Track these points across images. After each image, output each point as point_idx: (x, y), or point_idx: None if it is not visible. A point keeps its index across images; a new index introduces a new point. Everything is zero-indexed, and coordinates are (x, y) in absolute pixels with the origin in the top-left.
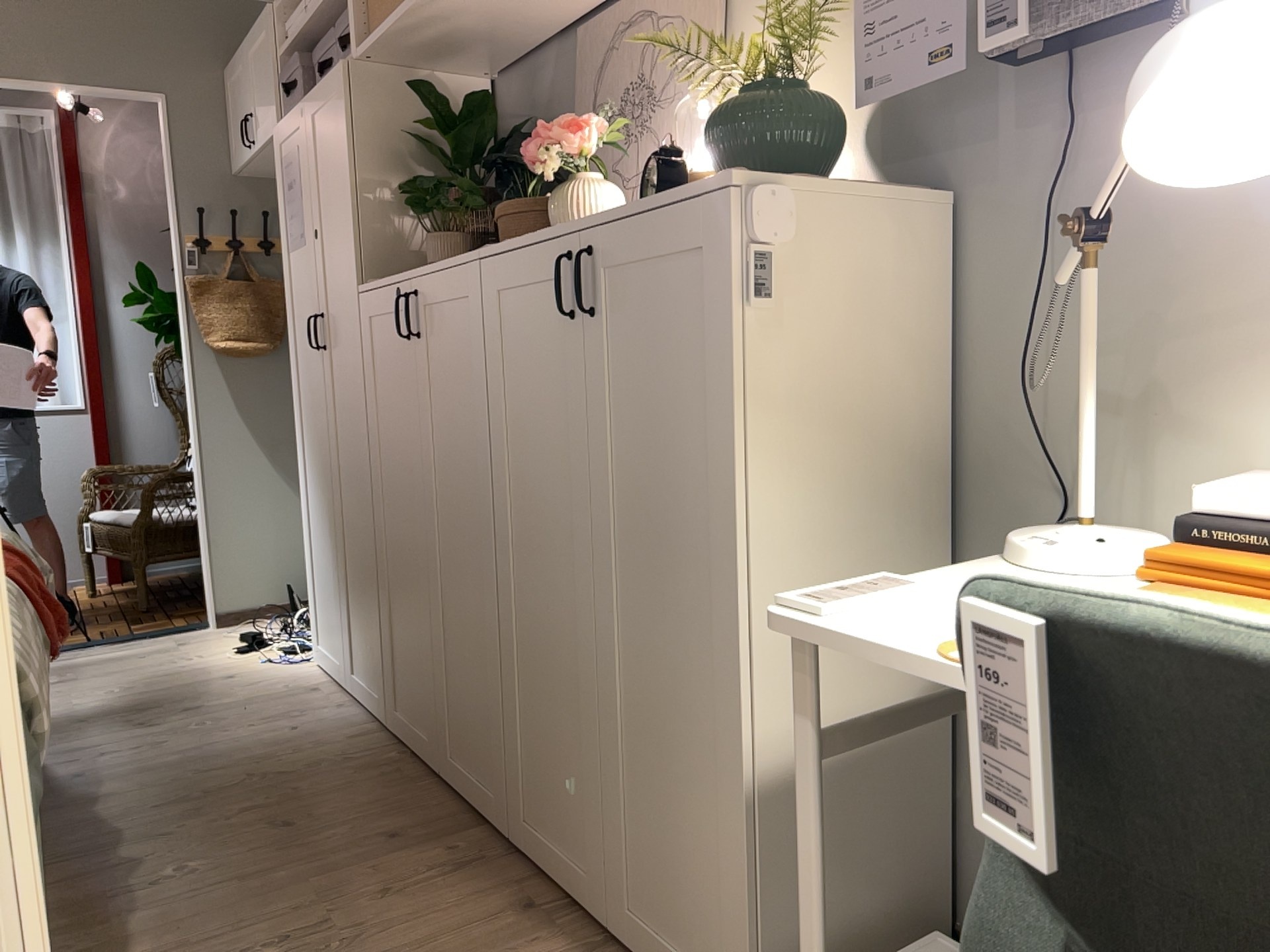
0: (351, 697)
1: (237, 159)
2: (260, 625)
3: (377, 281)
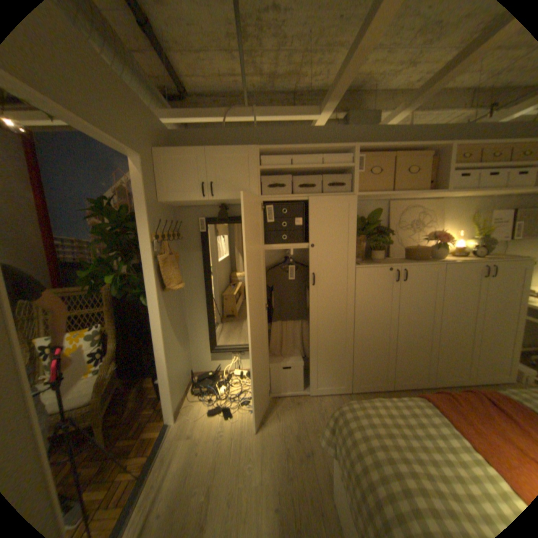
0: (313, 397)
1: (175, 196)
2: (189, 409)
3: (366, 264)
